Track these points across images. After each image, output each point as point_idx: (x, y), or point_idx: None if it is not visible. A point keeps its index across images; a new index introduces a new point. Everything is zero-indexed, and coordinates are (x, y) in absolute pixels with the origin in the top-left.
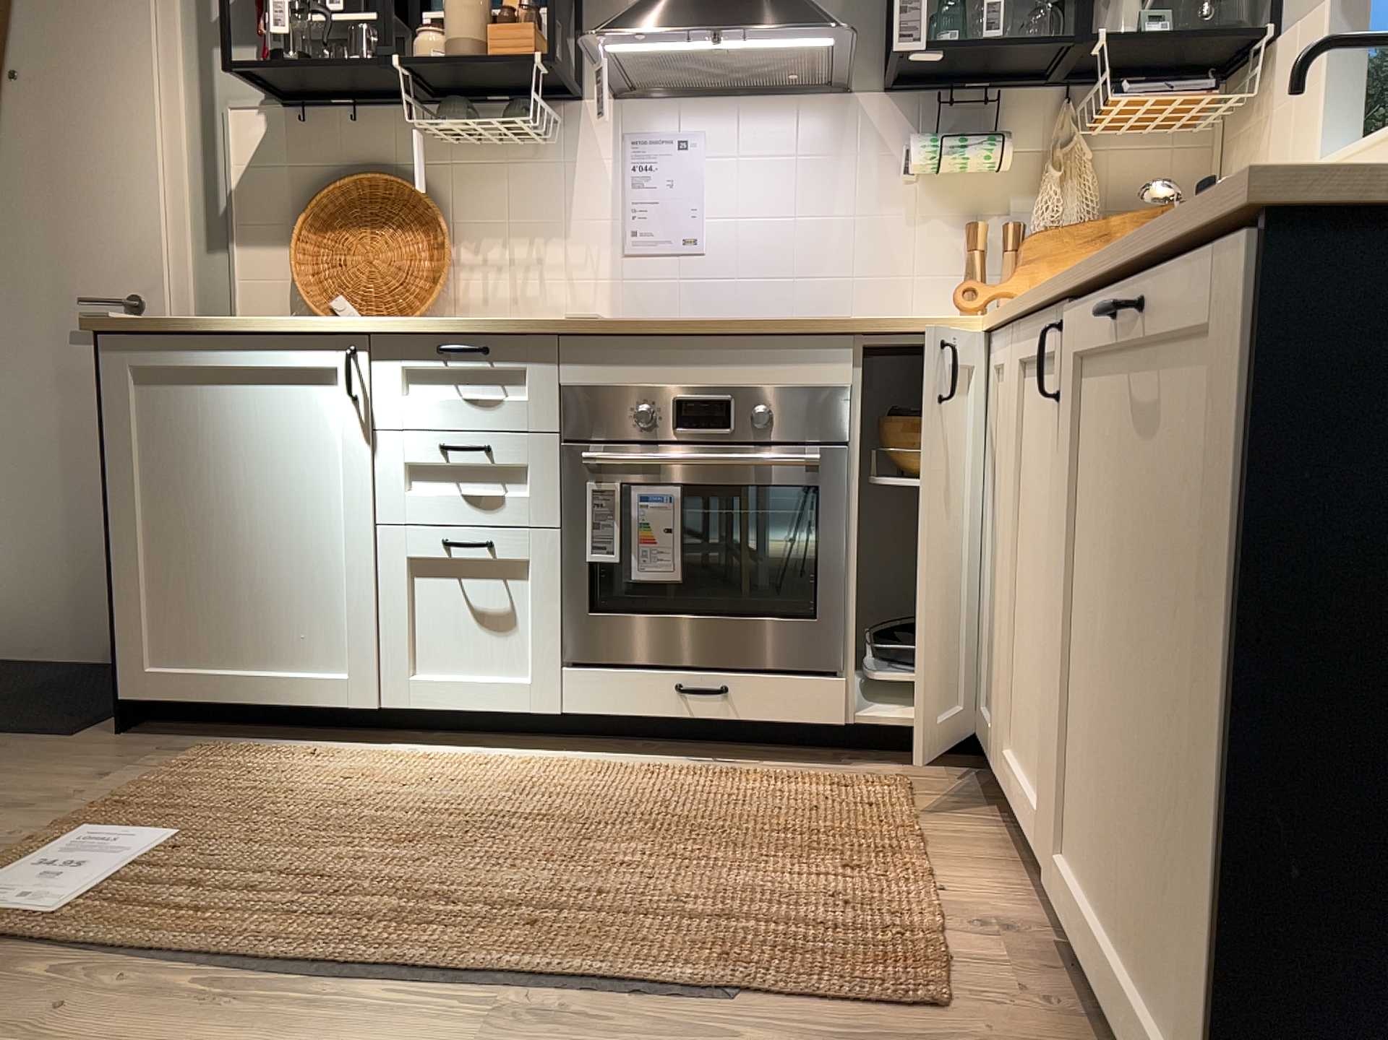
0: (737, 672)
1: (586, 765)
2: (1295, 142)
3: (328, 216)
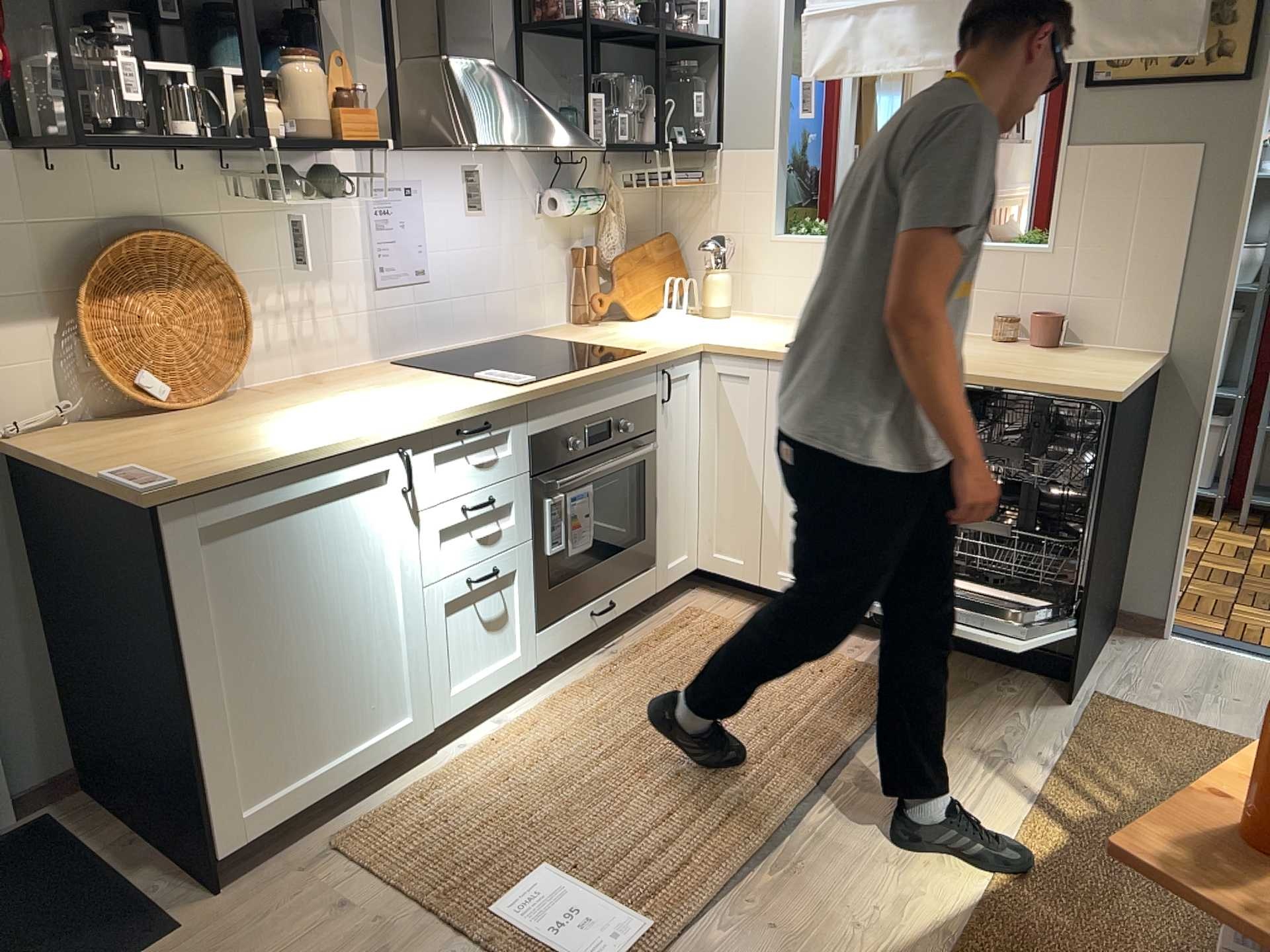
0: (602, 588)
1: (562, 689)
2: (752, 216)
3: (103, 282)
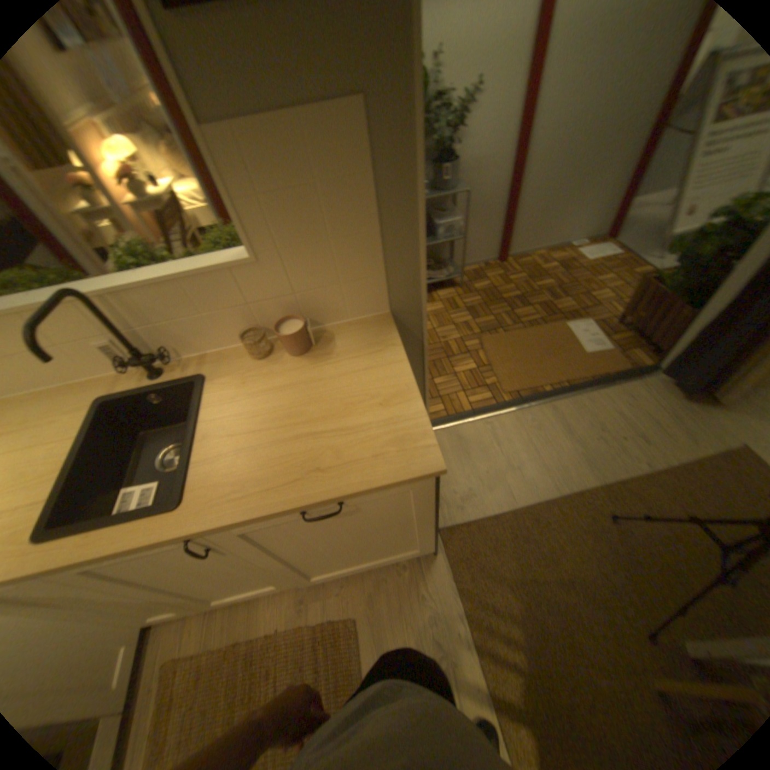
0: None
1: None
2: None
3: None
